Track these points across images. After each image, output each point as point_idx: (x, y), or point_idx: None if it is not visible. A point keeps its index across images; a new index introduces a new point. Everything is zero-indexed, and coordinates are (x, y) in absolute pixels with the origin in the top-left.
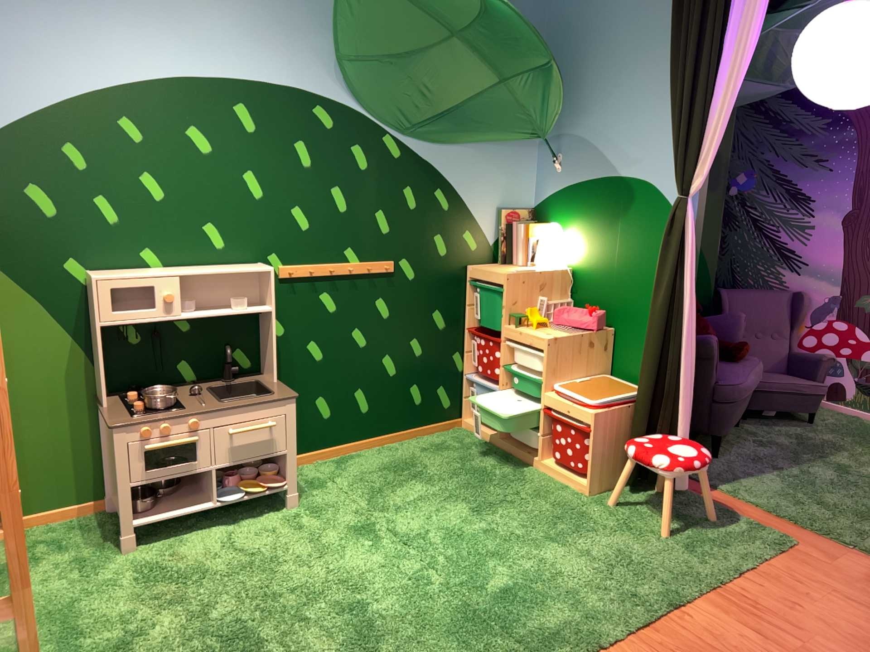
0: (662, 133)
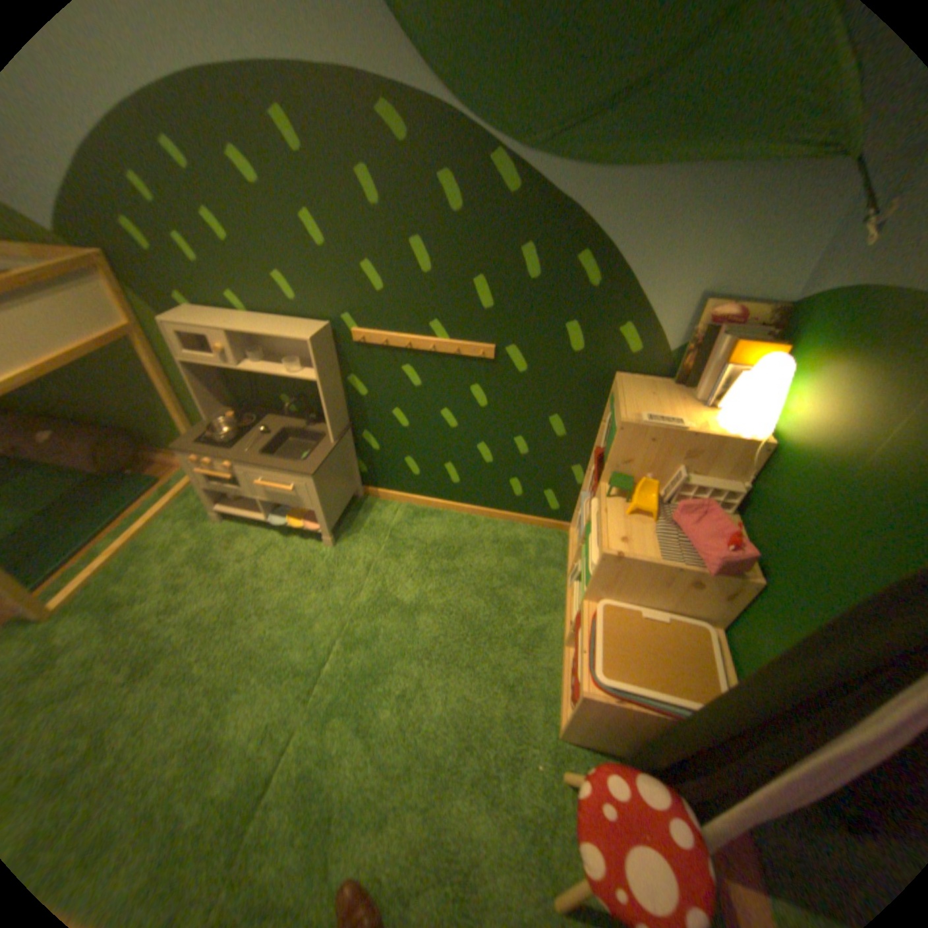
0: None
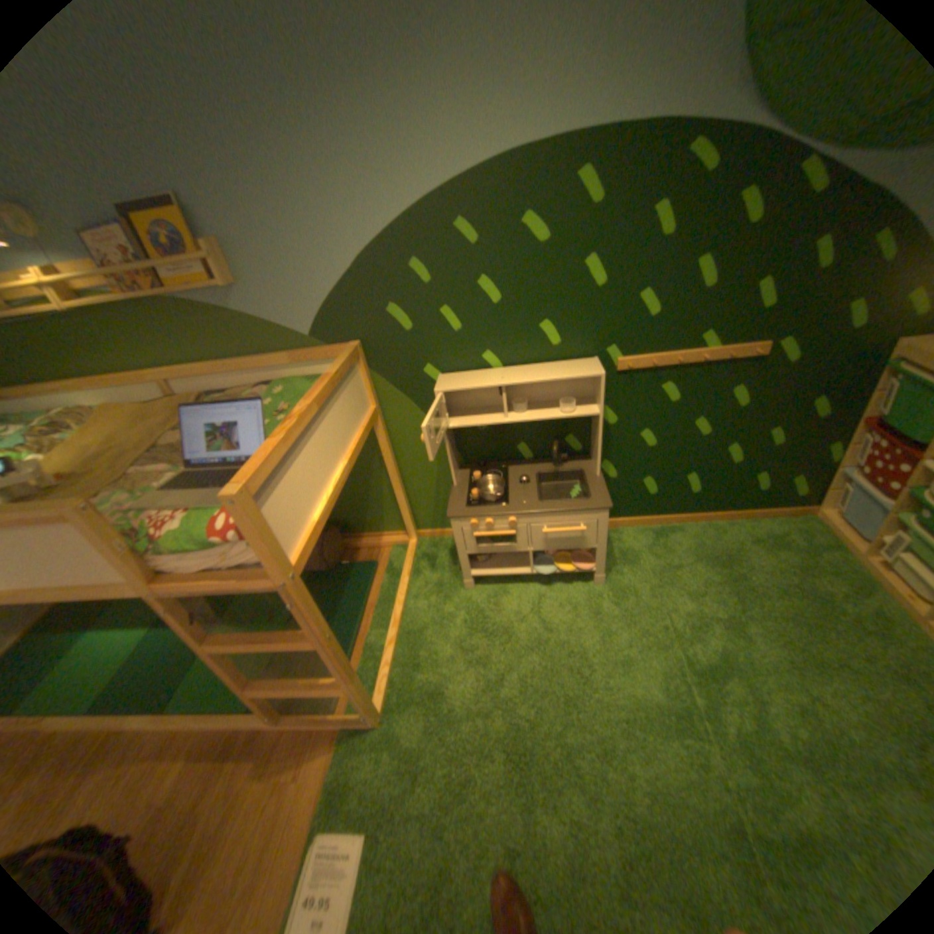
0: None
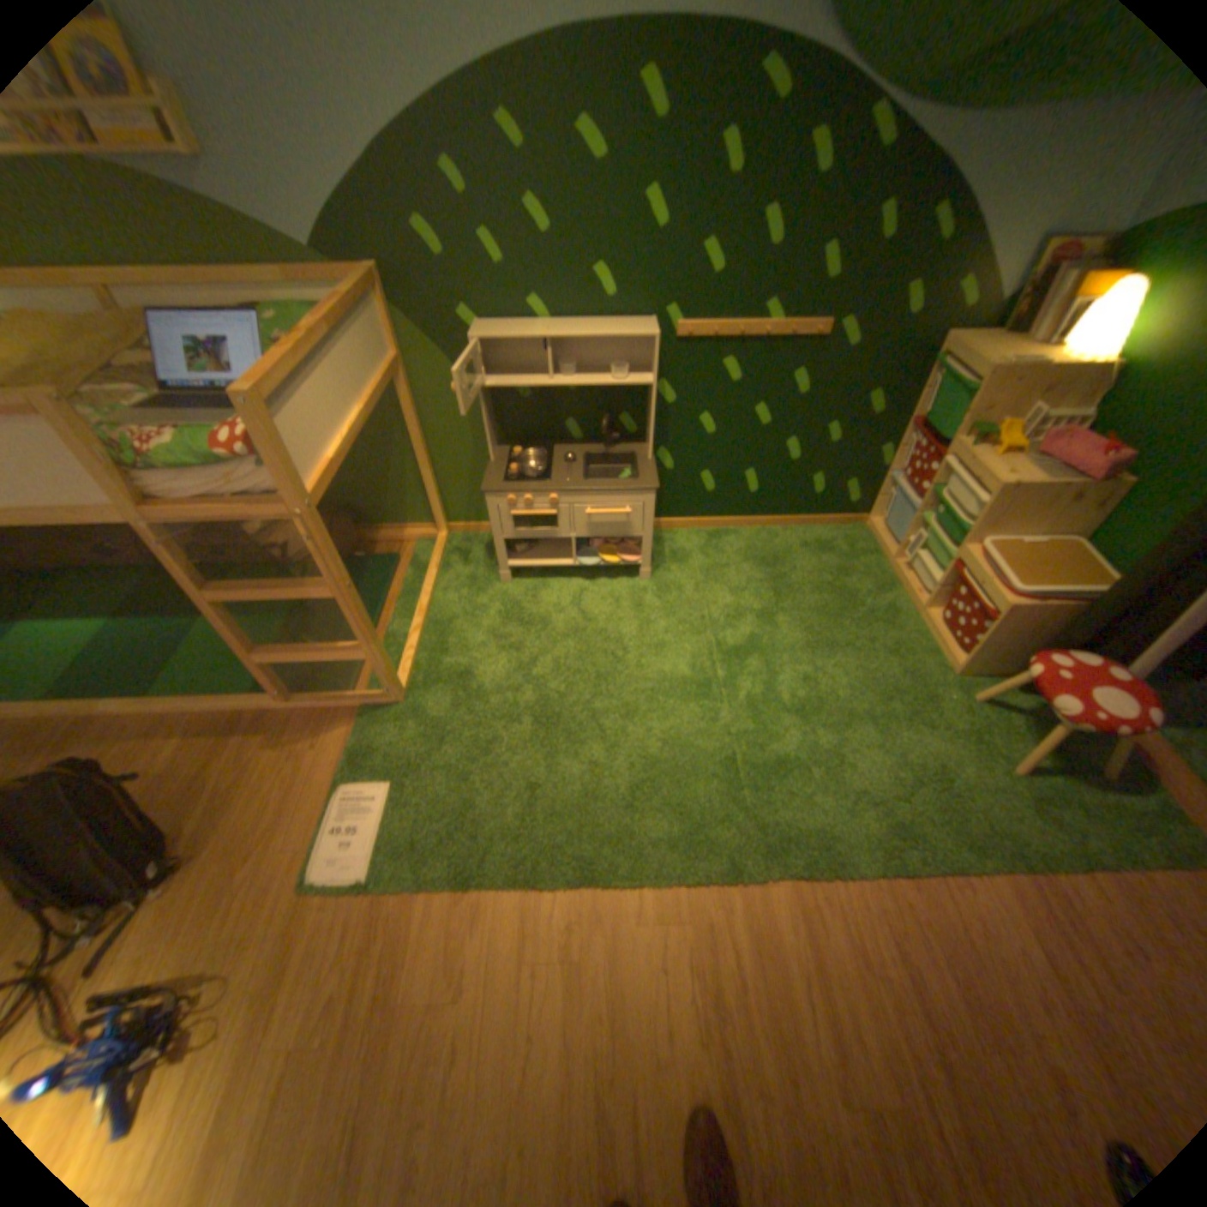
0: None
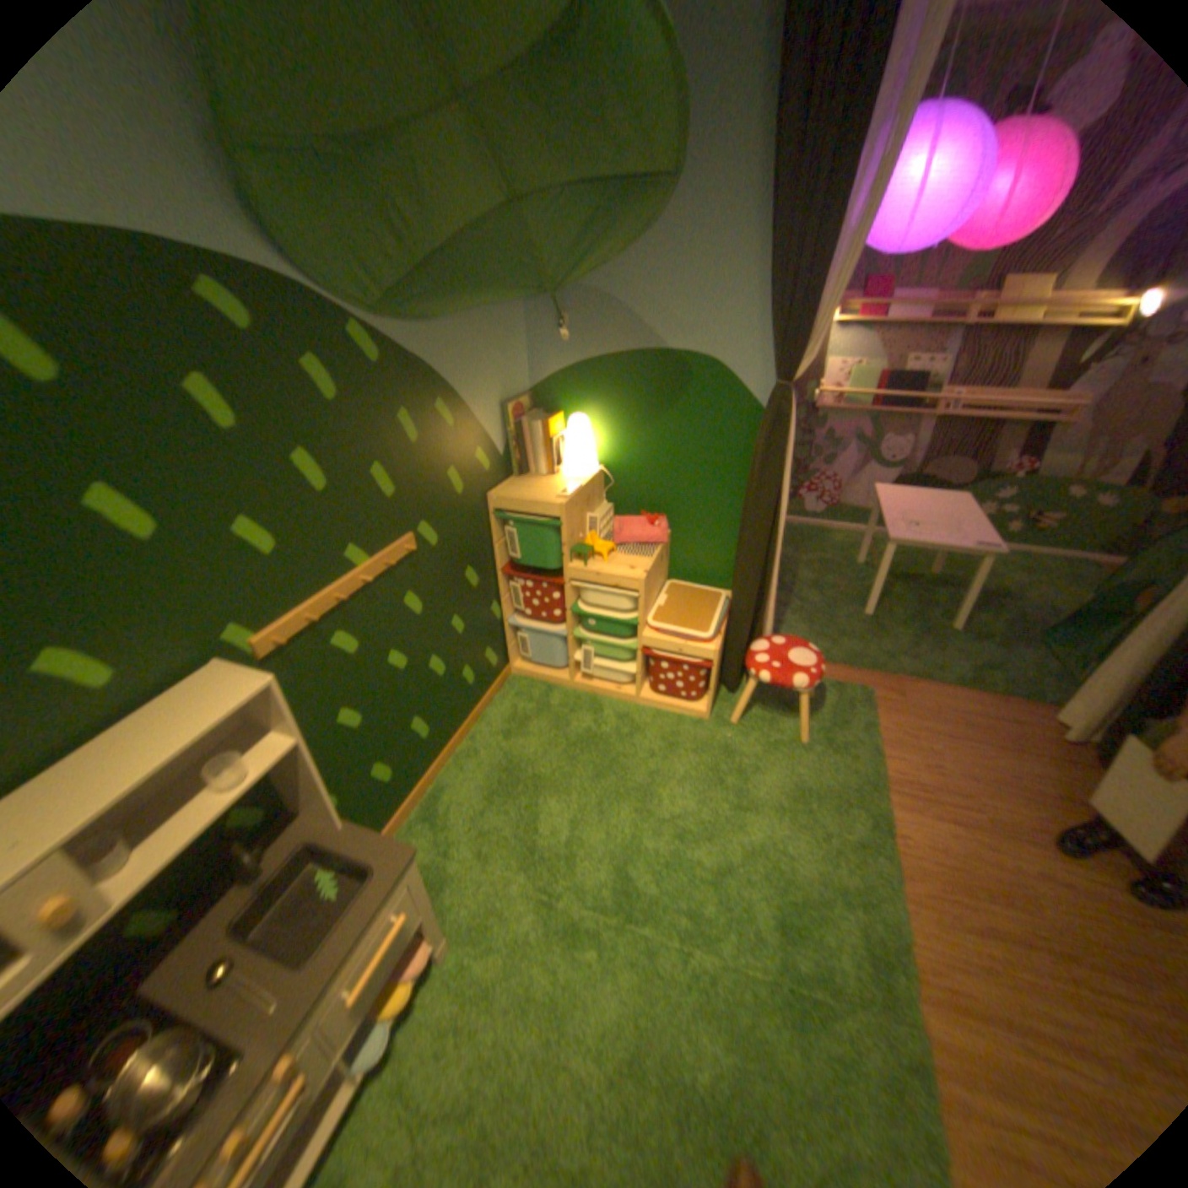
0: (731, 292)
